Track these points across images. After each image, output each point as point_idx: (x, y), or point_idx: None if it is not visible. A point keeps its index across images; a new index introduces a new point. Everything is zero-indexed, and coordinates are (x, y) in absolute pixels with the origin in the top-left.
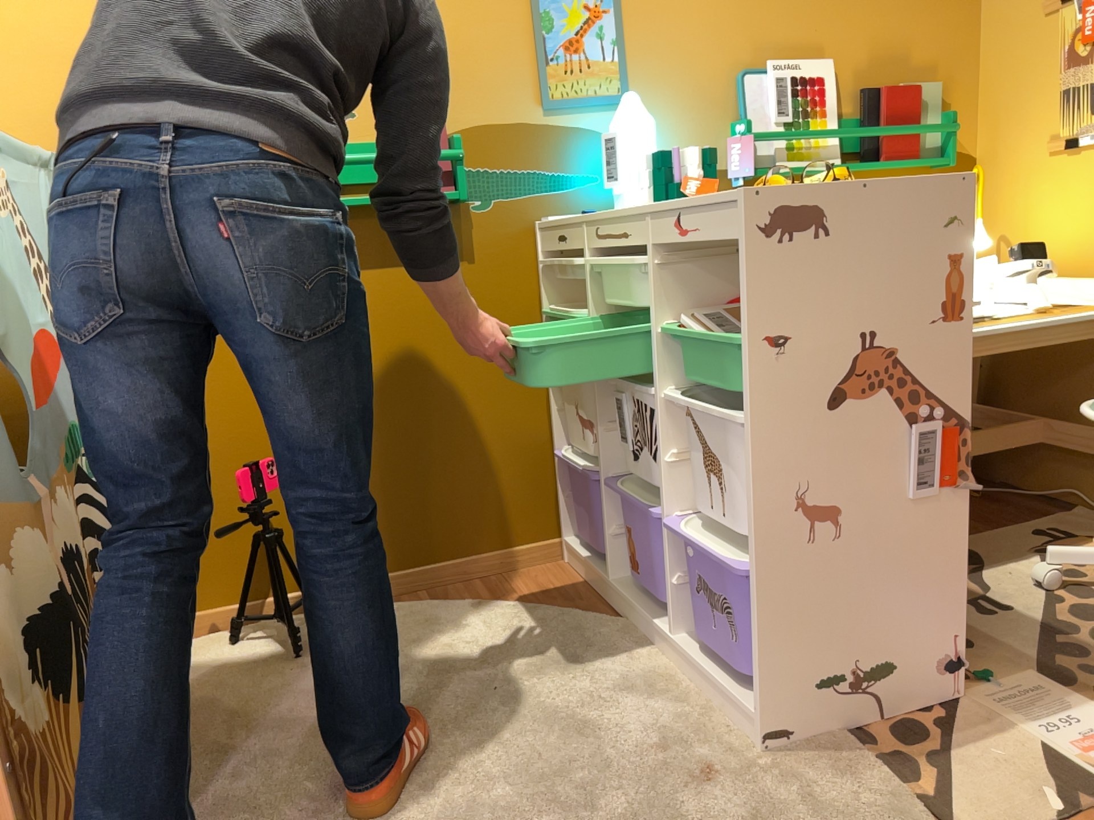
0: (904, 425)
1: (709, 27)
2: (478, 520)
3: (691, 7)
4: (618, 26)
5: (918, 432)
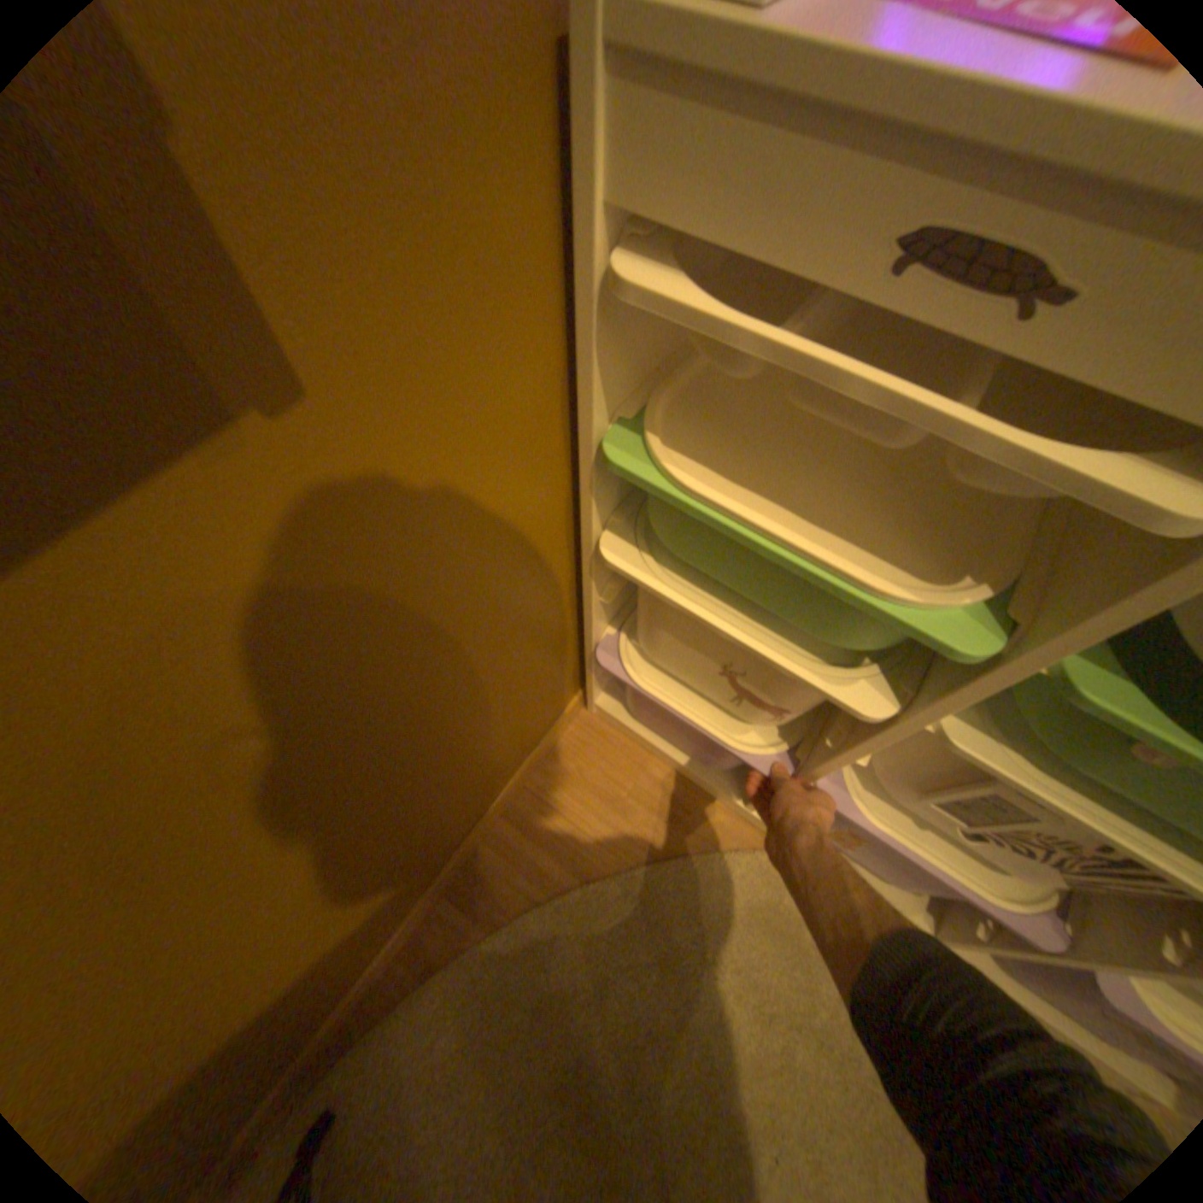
0: None
1: None
2: (488, 787)
3: None
4: None
5: None
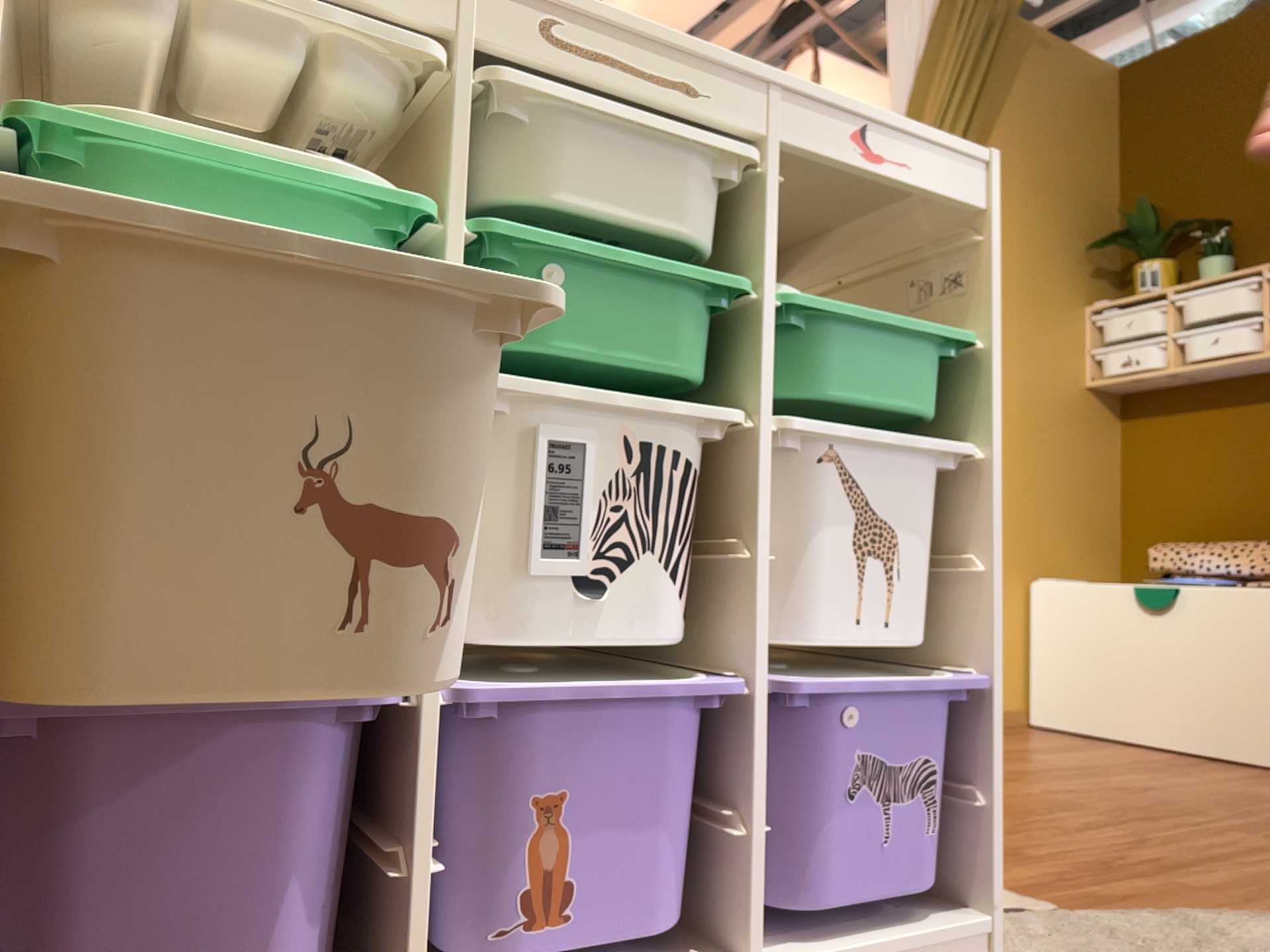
0: None
1: None
2: None
3: None
4: None
5: None
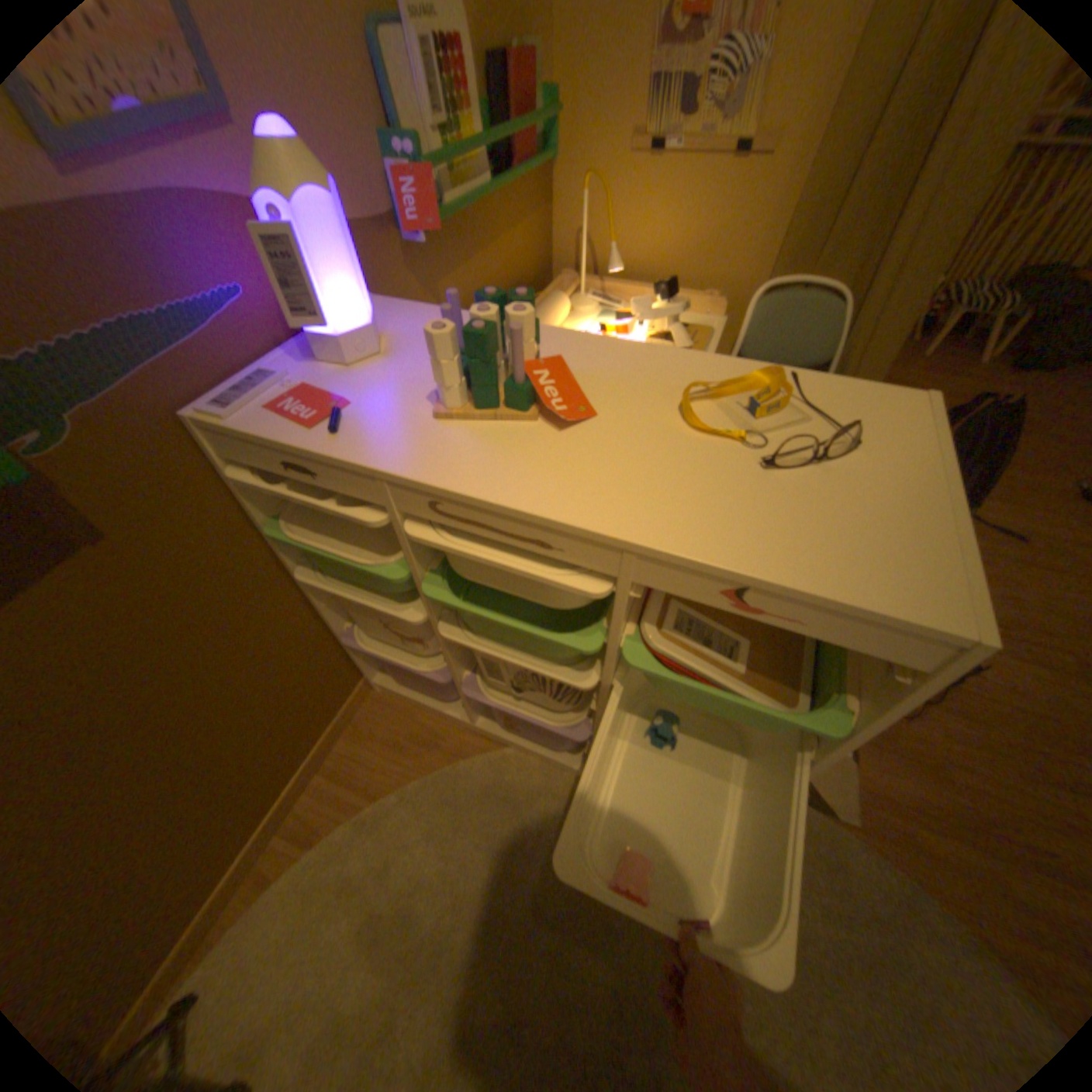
0: None
1: None
2: (291, 744)
3: None
4: None
5: None
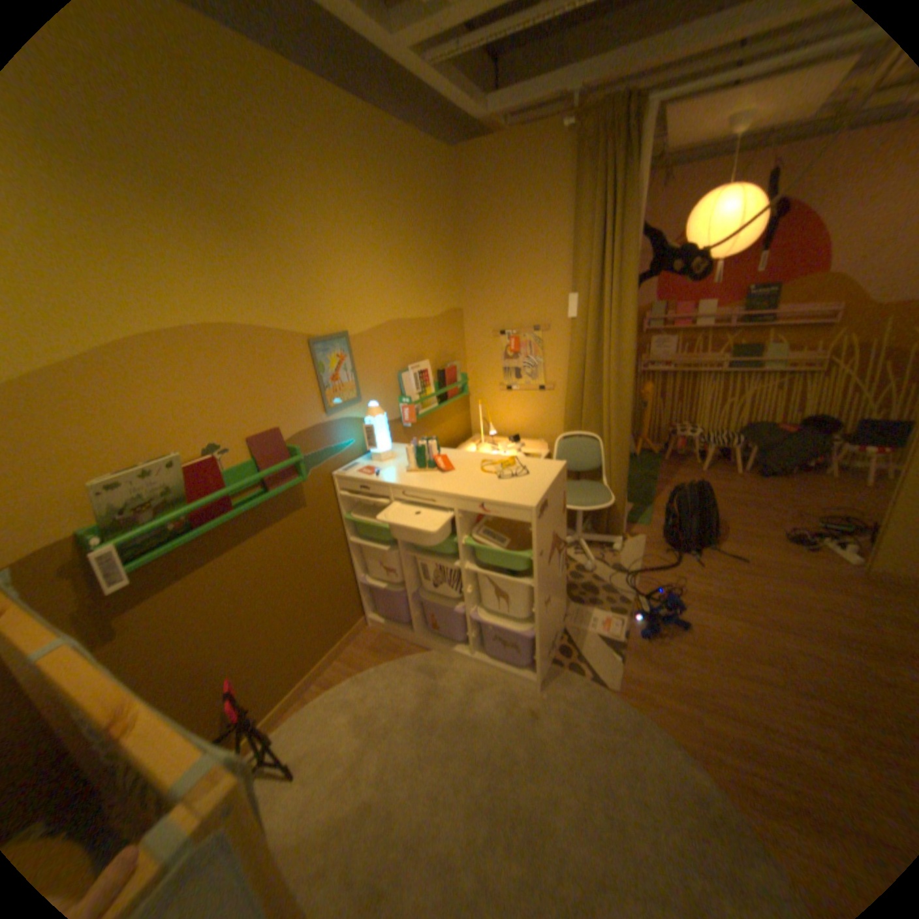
0: (557, 555)
1: (385, 355)
2: (329, 634)
3: (378, 346)
4: (352, 363)
5: (562, 557)
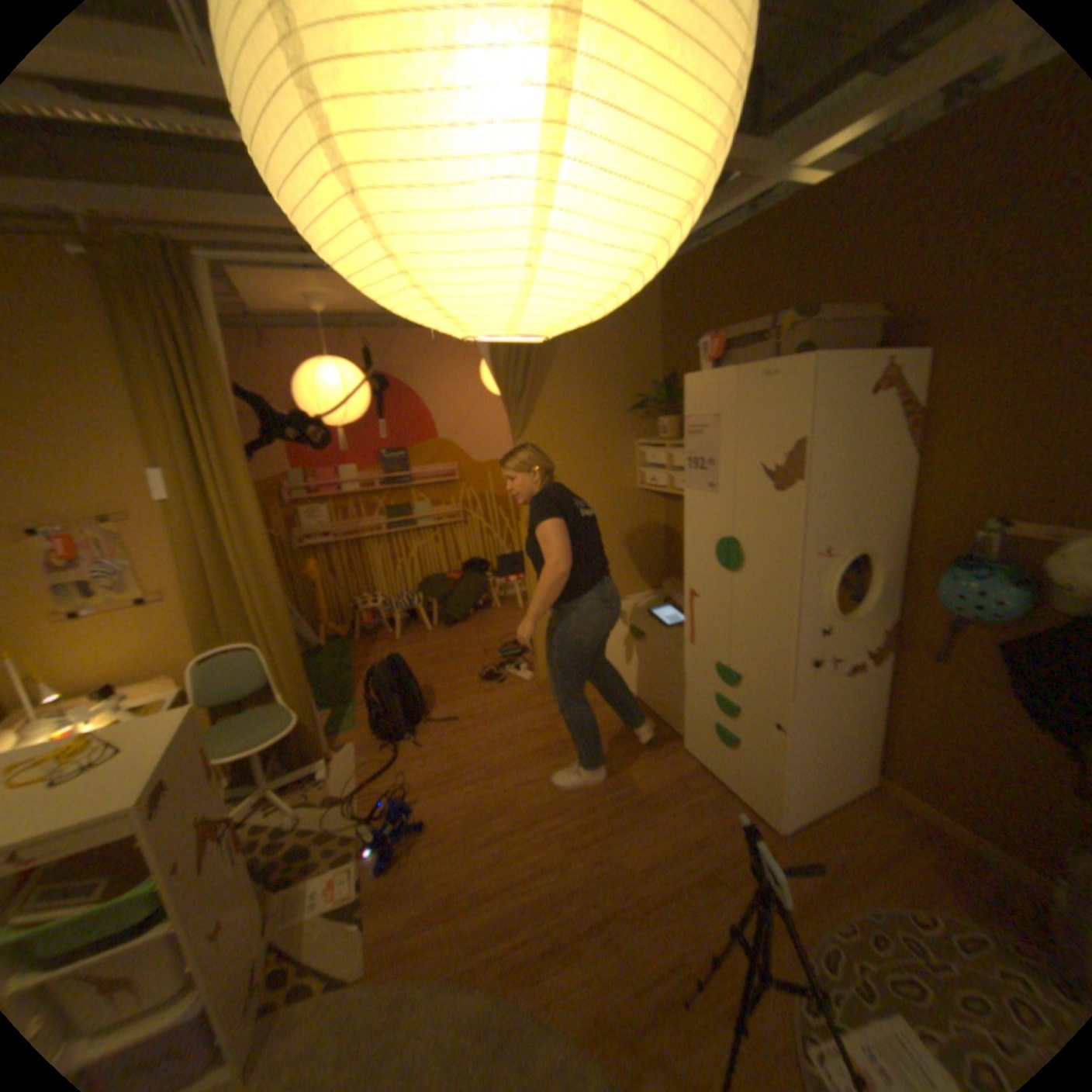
0: (214, 848)
1: None
2: None
3: None
4: None
5: (223, 845)
